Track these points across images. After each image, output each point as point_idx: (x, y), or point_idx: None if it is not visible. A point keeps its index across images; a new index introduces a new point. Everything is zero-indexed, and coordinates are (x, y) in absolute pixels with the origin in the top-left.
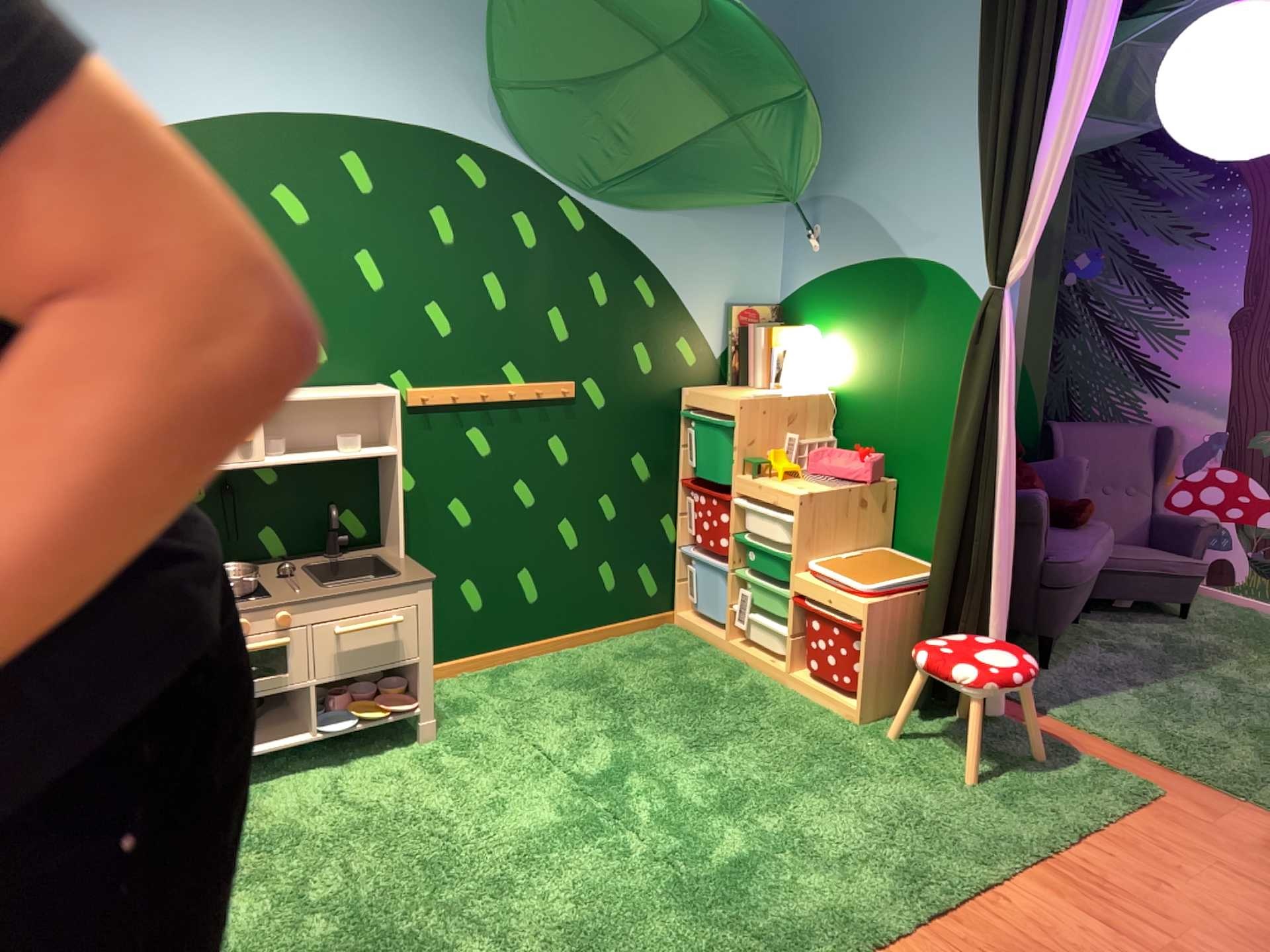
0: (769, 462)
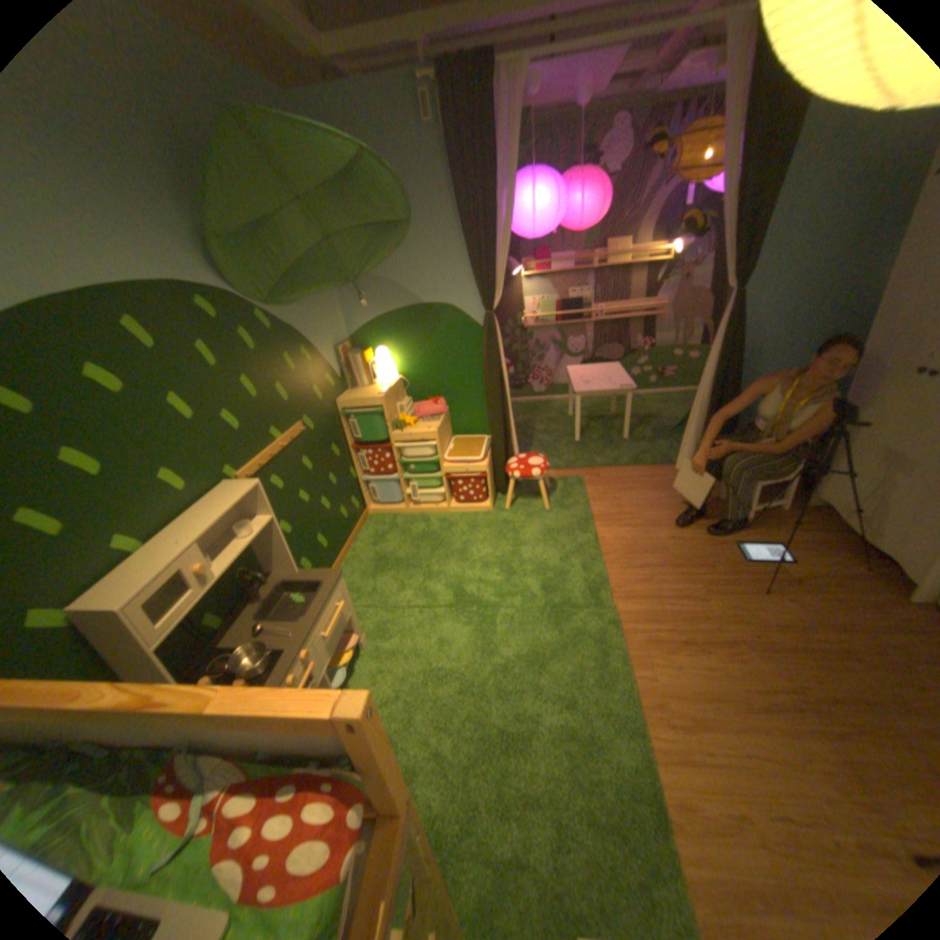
0: (403, 423)
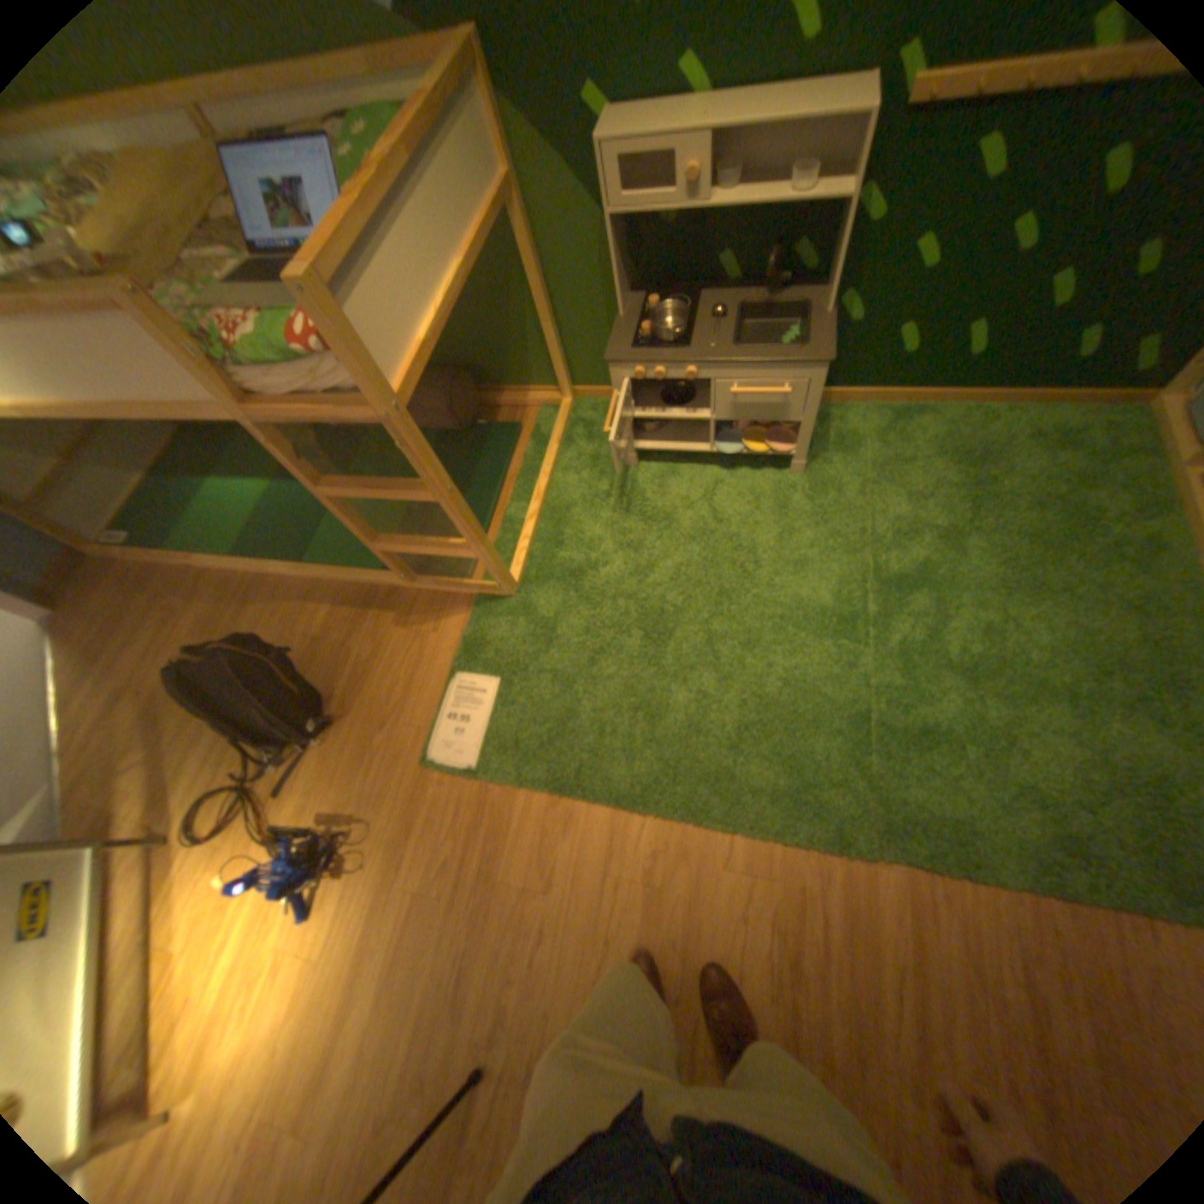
0: None
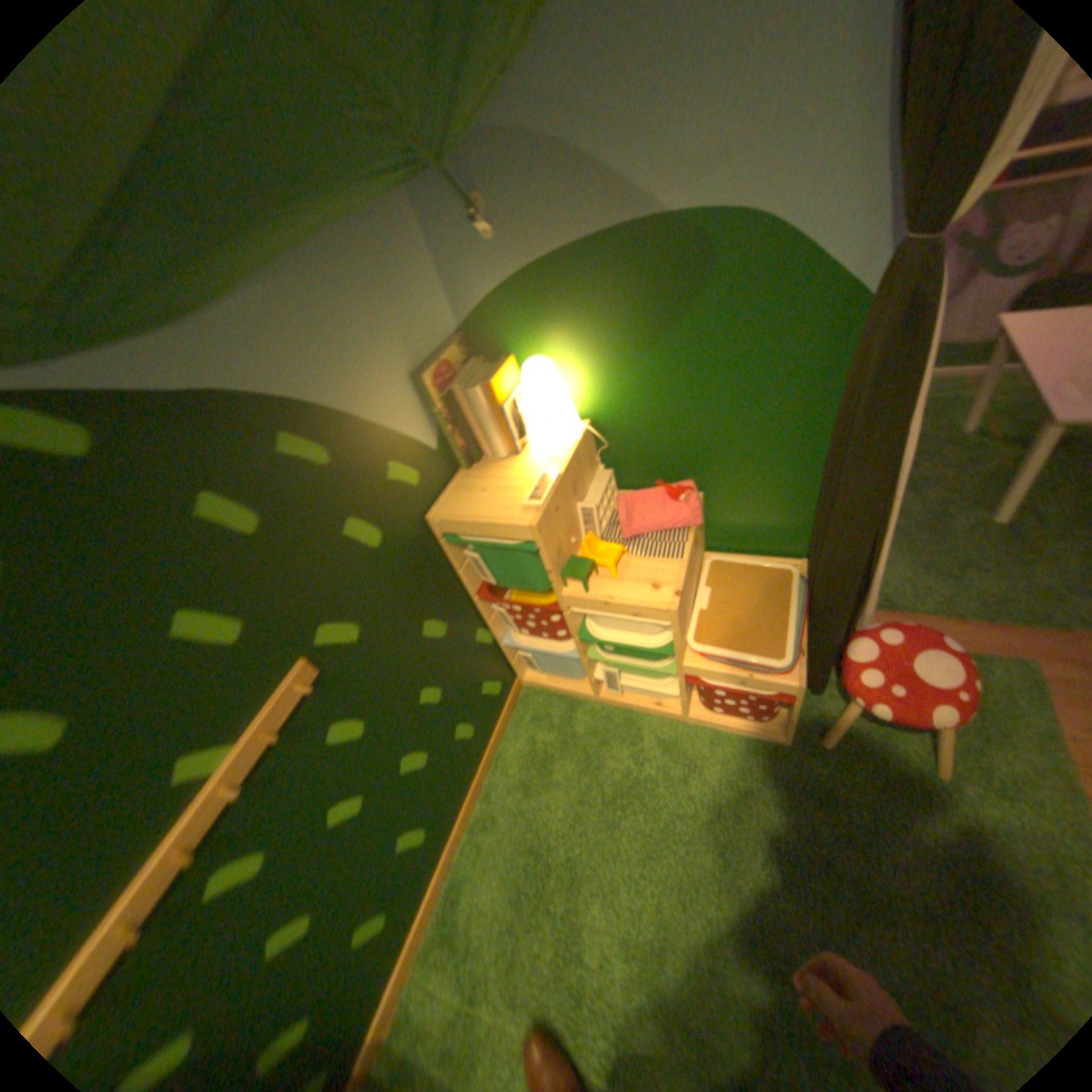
0: (591, 564)
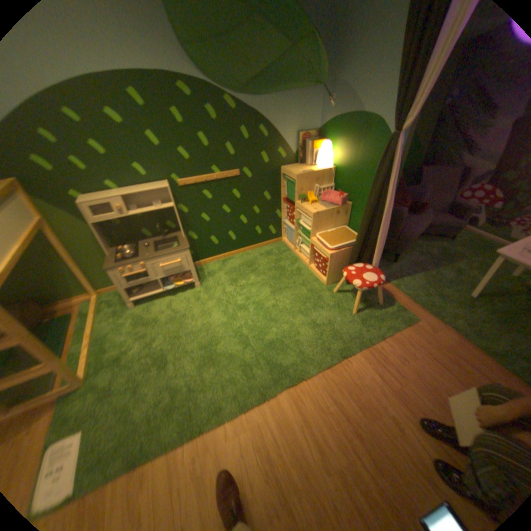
0: (306, 198)
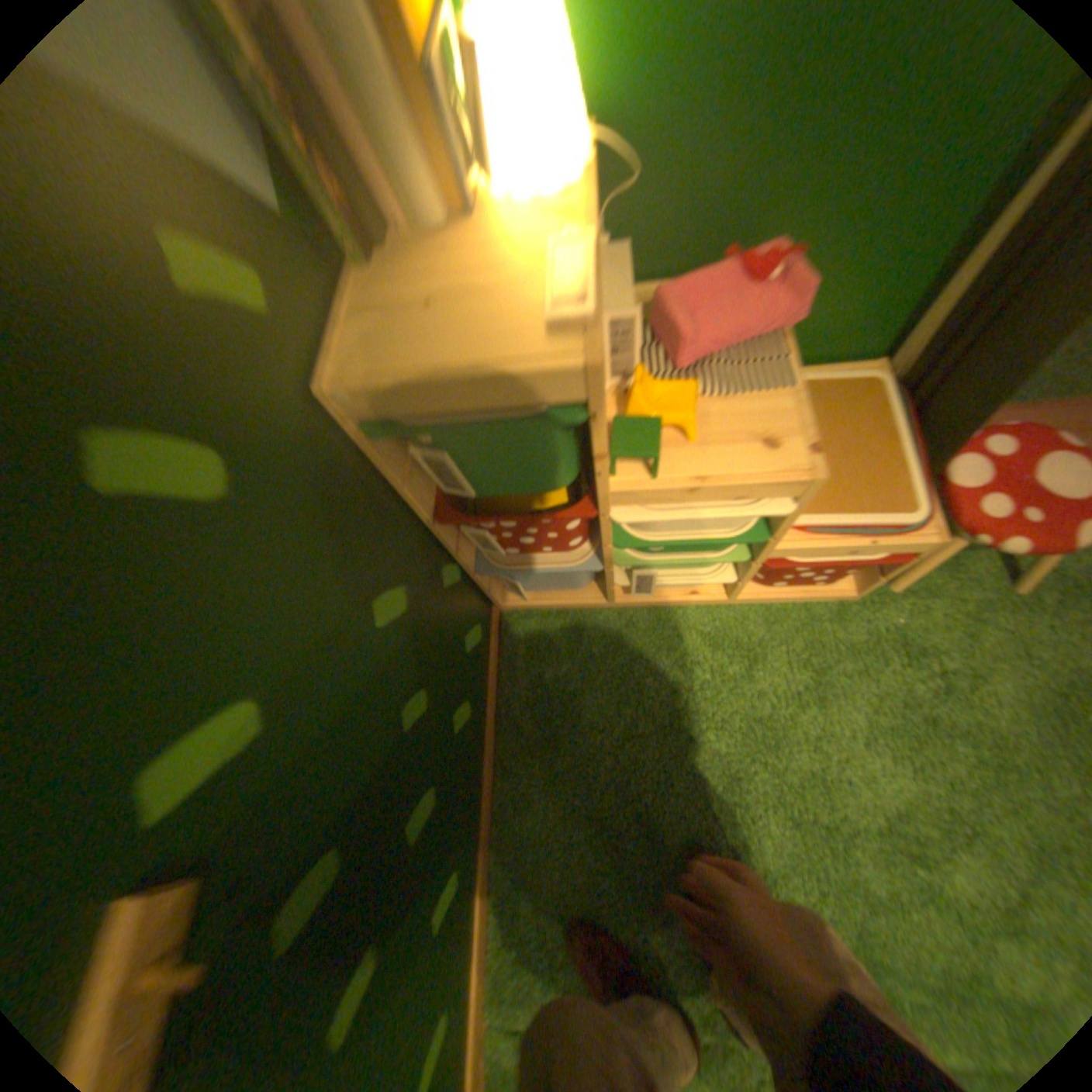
0: (659, 425)
